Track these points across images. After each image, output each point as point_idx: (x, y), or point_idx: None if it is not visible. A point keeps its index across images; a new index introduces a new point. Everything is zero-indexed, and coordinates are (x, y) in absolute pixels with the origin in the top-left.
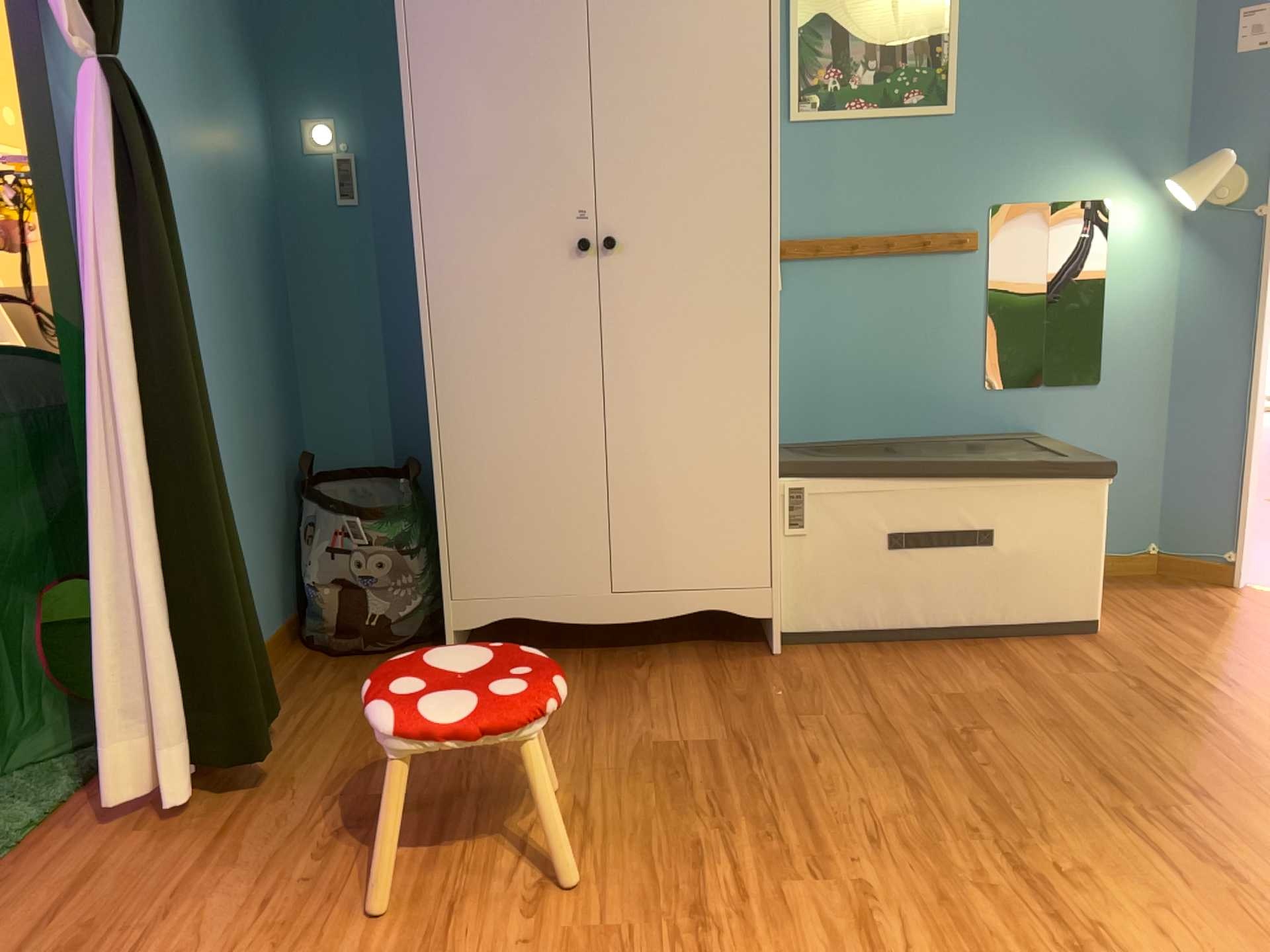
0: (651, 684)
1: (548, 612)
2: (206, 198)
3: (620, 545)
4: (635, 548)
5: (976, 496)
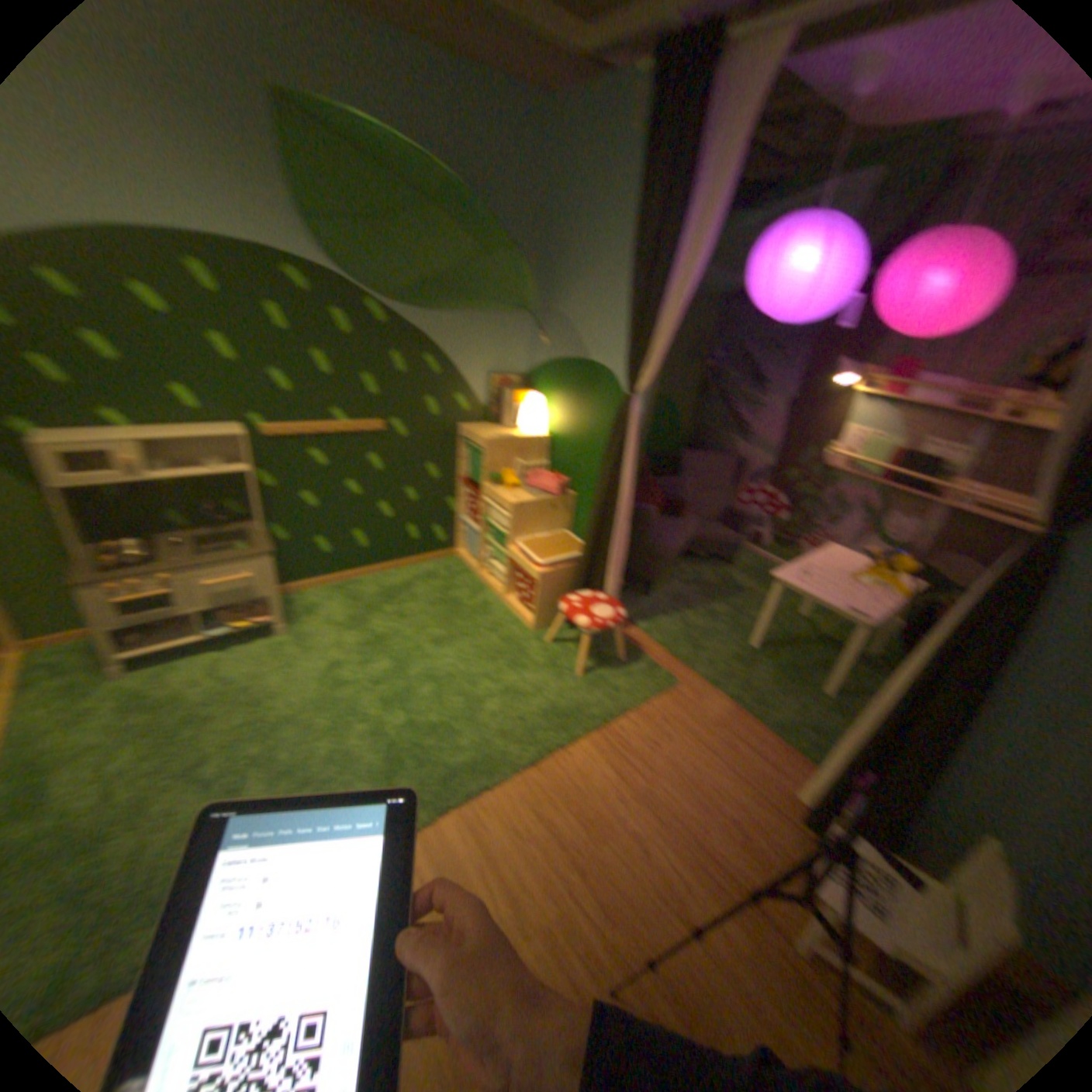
0: None
1: None
2: None
3: None
4: None
5: None
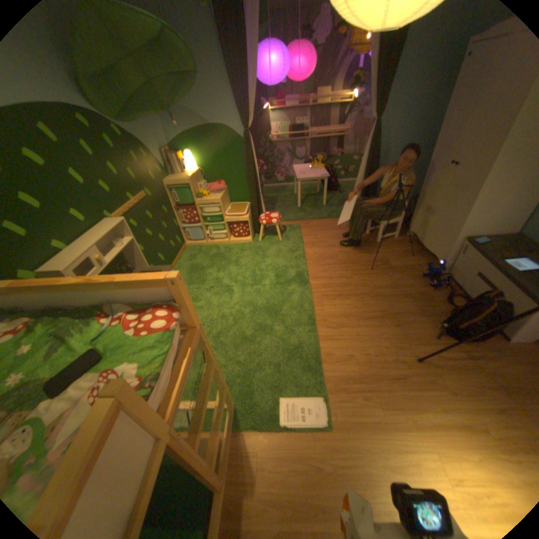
0: (412, 259)
1: (418, 238)
2: (419, 131)
3: (434, 234)
4: (436, 236)
5: (500, 279)
